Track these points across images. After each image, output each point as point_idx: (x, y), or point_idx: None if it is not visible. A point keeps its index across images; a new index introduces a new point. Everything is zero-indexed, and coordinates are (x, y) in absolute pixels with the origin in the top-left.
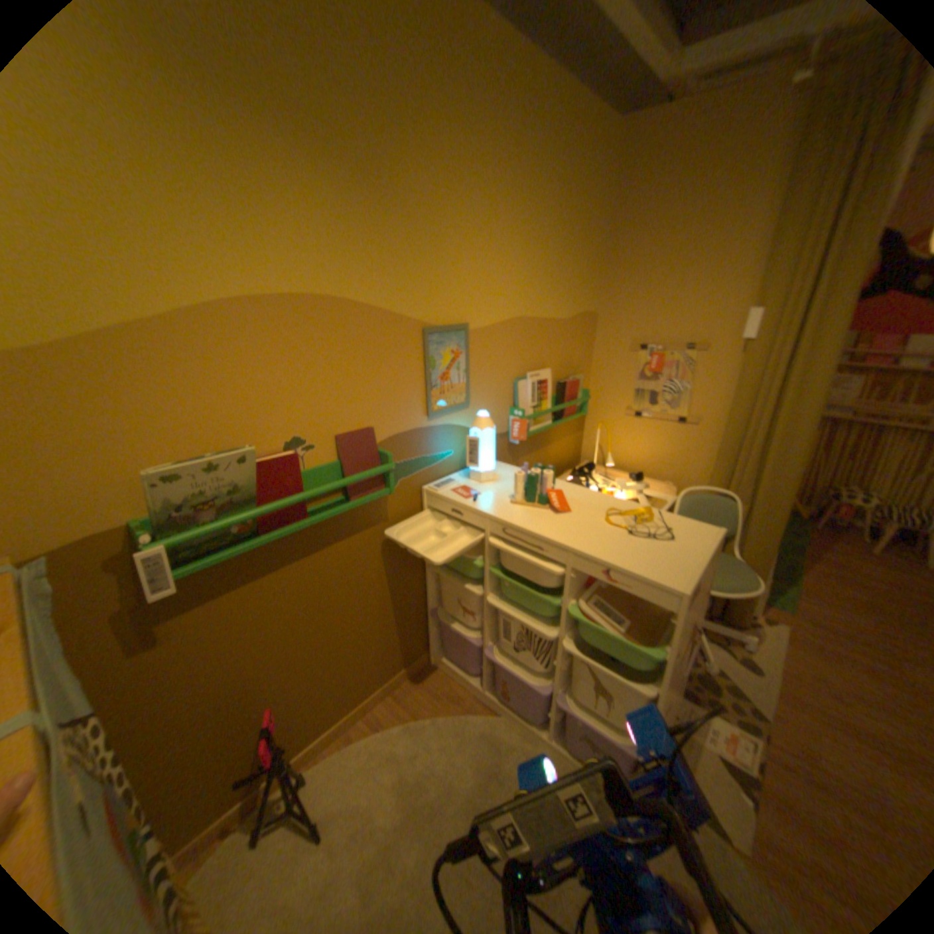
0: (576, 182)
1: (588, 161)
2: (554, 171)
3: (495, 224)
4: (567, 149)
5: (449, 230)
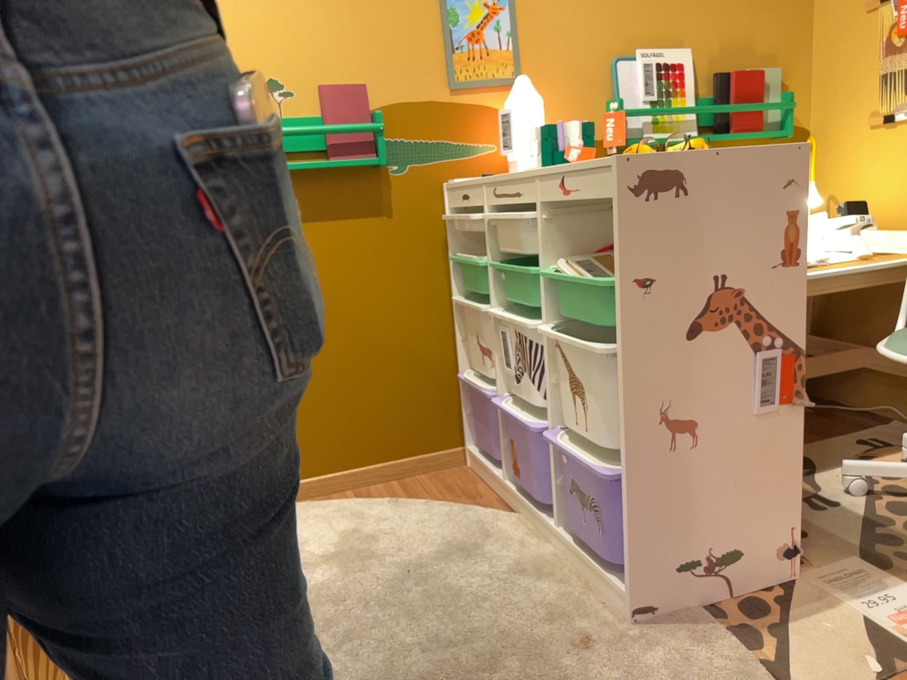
0: None
1: None
2: None
3: None
4: None
5: None
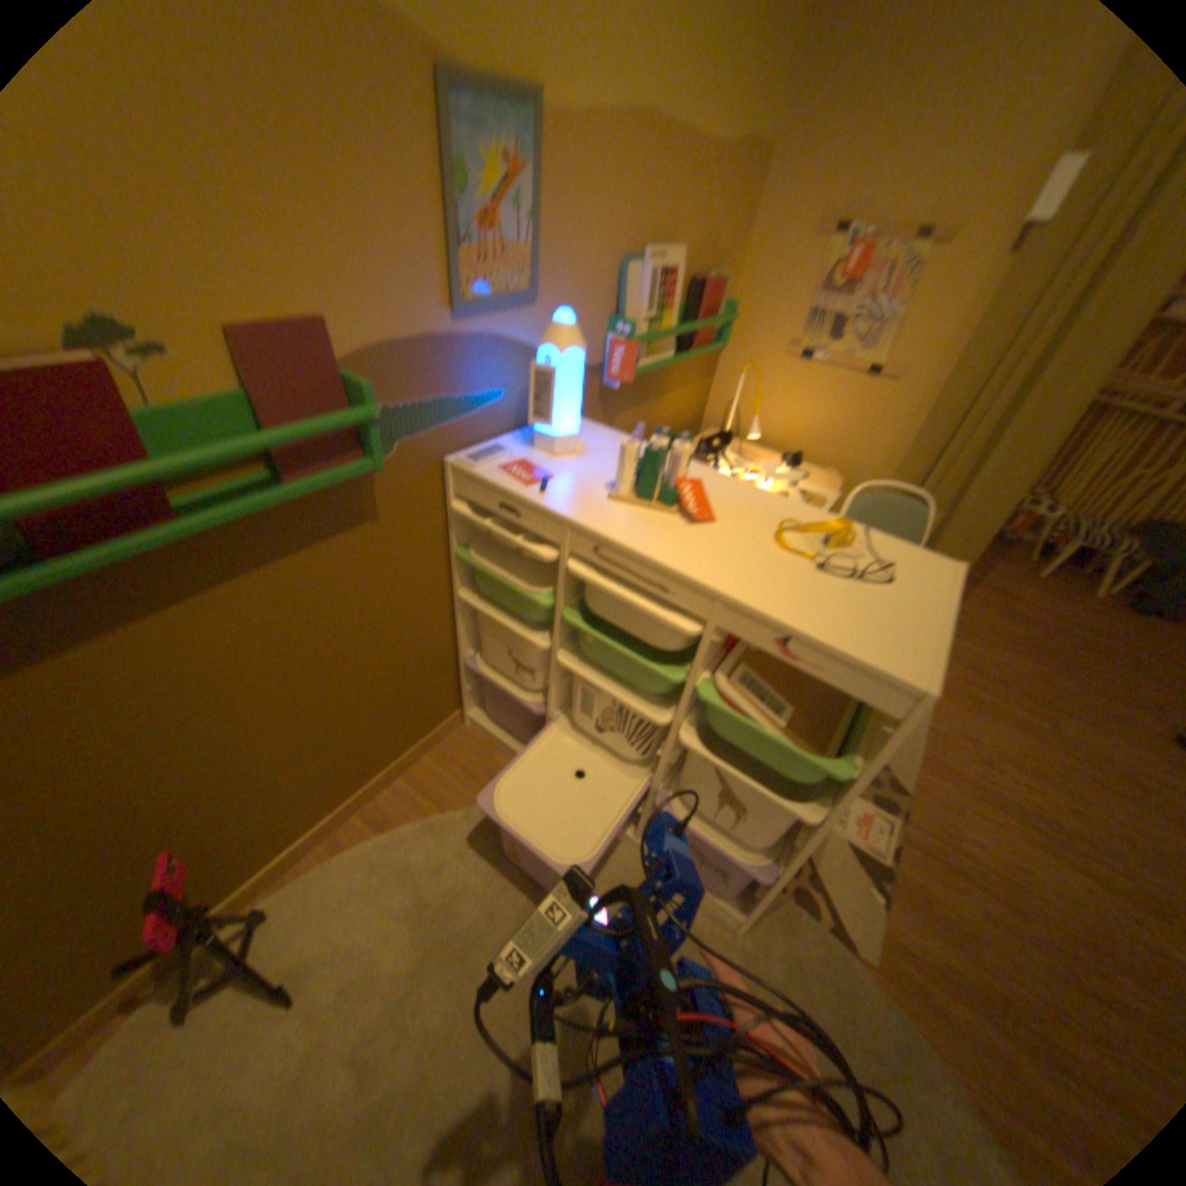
0: None
1: None
2: None
3: None
4: None
5: None
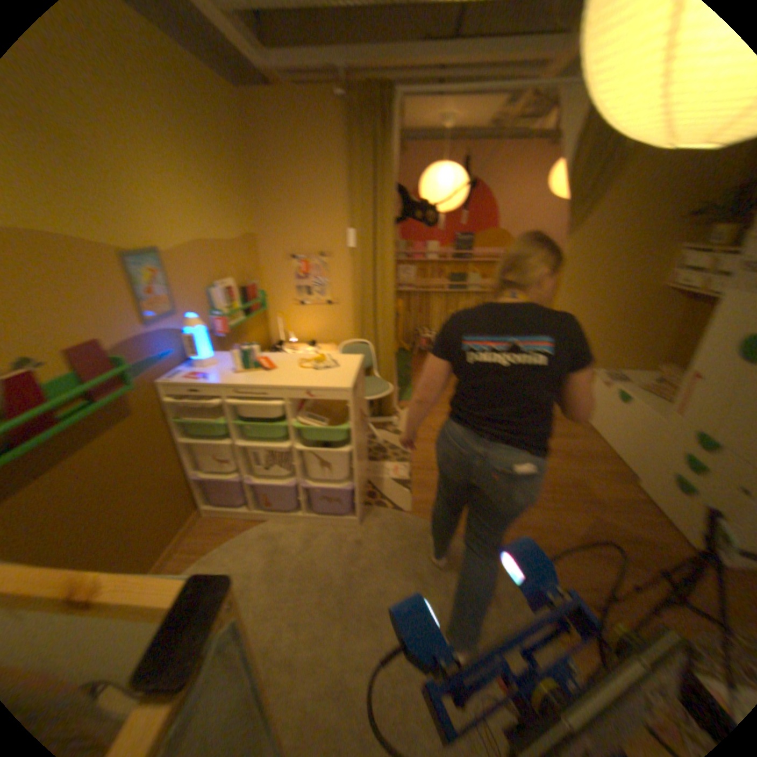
0: (217, 137)
1: (222, 122)
2: (198, 128)
3: (162, 168)
4: (204, 112)
5: (125, 172)
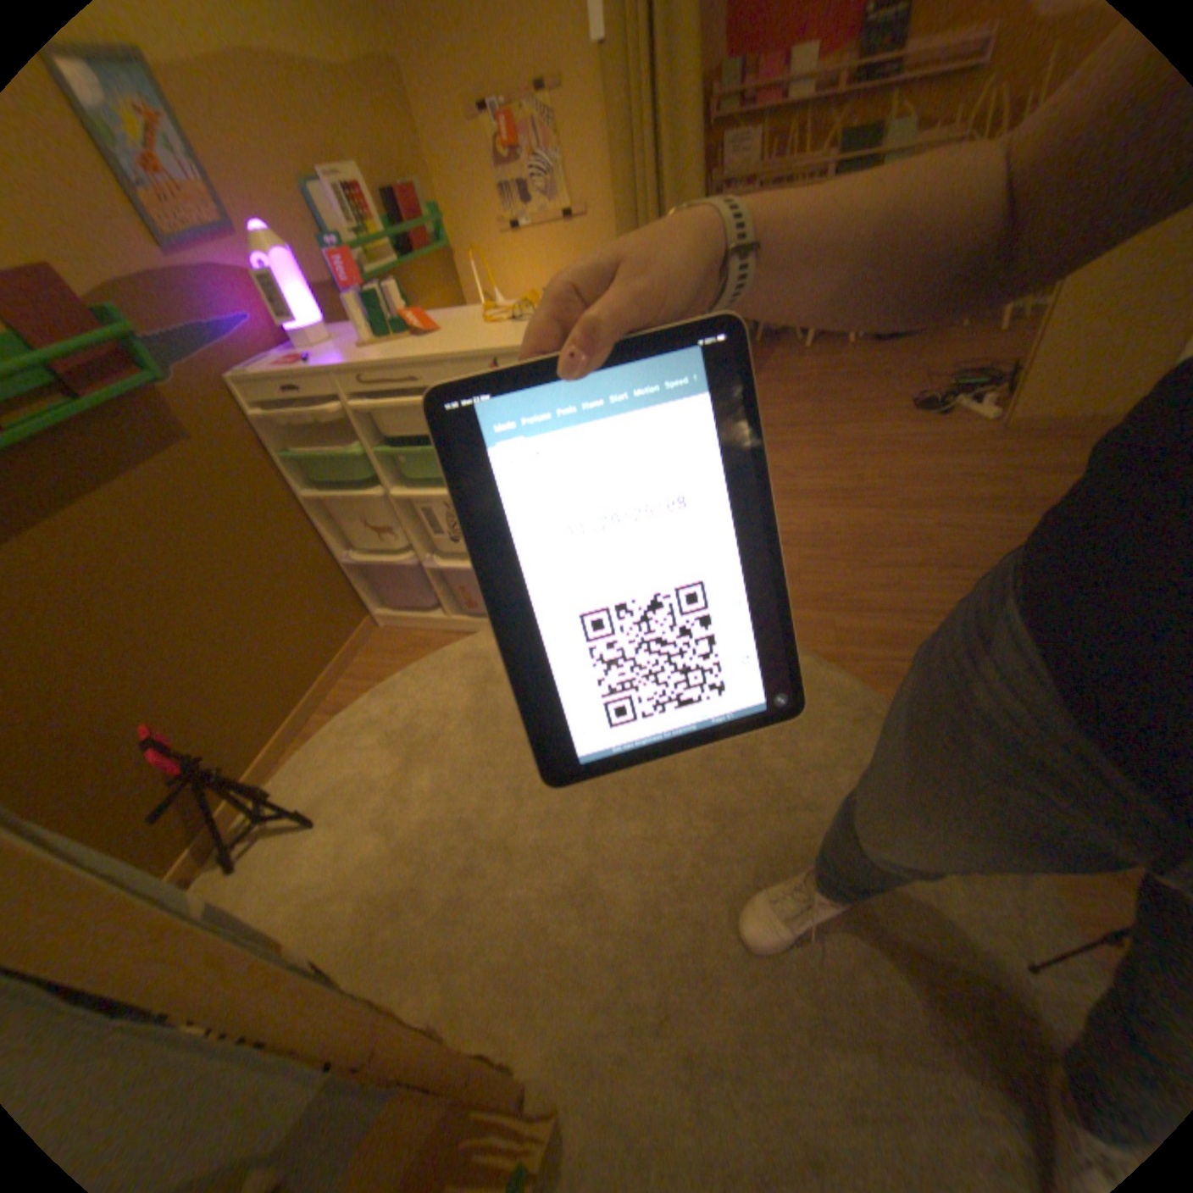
0: None
1: None
2: None
3: None
4: None
5: None
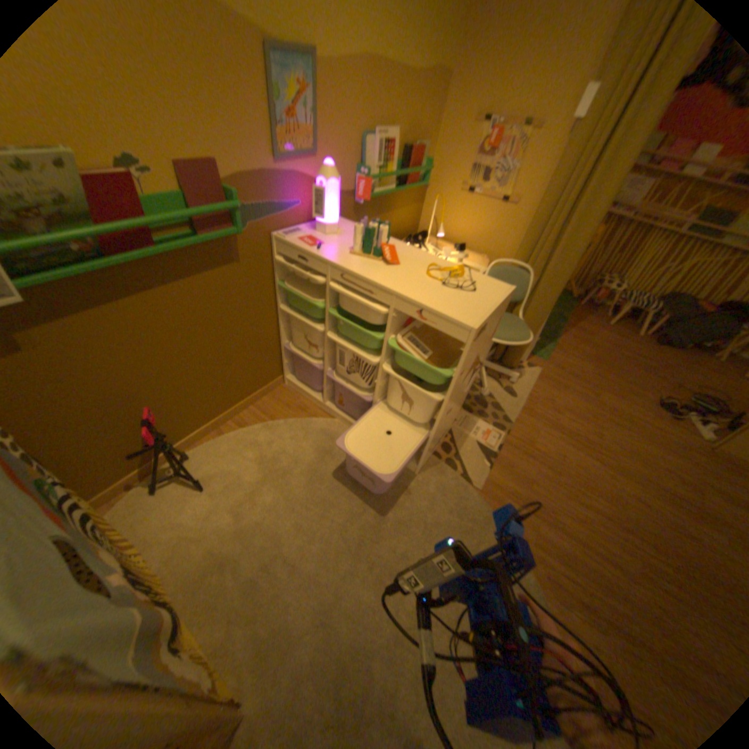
0: None
1: None
2: None
3: None
4: None
5: None
